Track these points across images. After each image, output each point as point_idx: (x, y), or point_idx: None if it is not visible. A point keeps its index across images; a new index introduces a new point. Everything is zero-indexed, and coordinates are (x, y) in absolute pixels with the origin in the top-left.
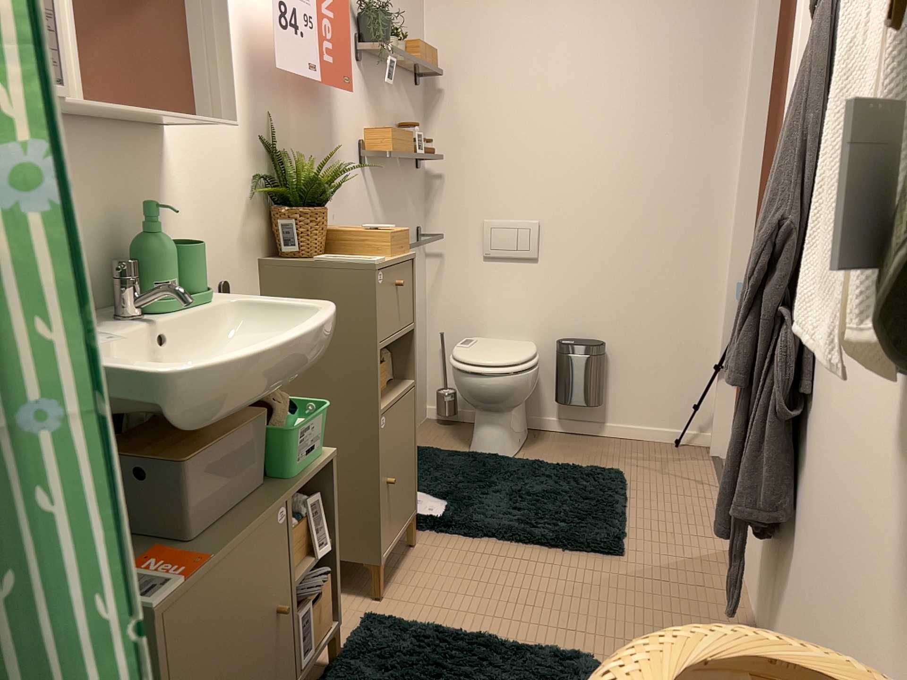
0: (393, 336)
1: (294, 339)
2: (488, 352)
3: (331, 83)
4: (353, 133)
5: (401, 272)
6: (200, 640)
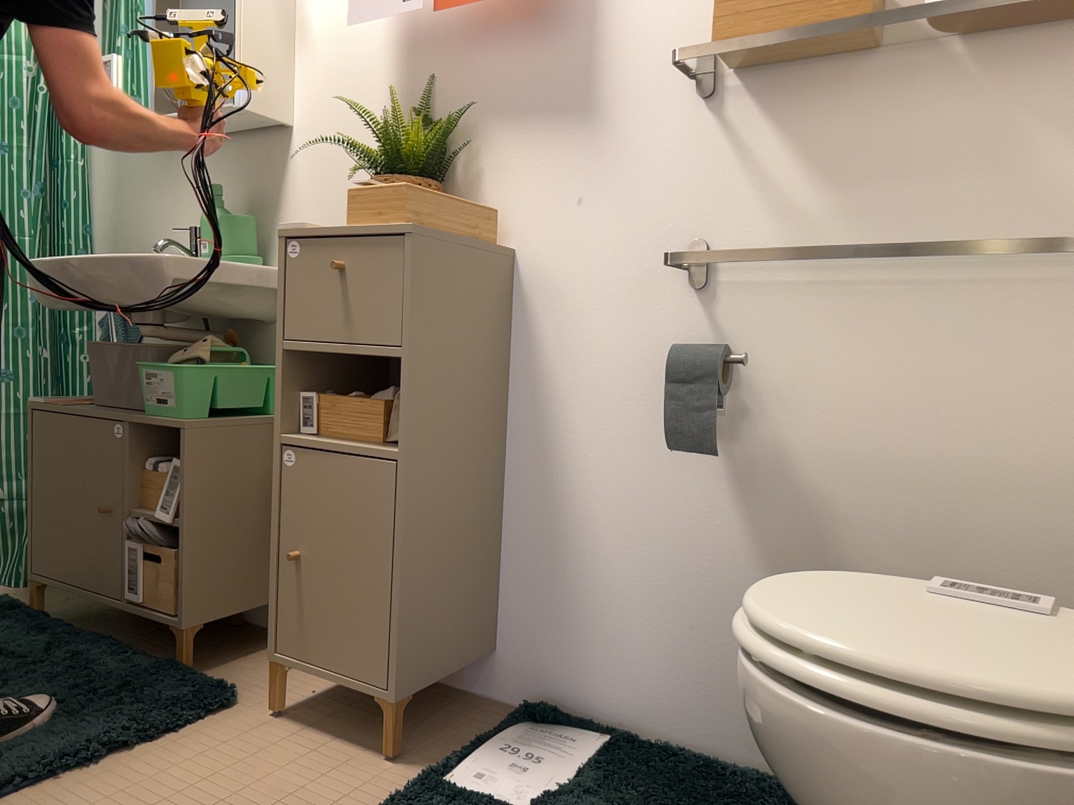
0: (327, 342)
1: (71, 263)
2: (874, 601)
3: (459, 3)
4: (666, 46)
5: (361, 253)
6: (59, 450)
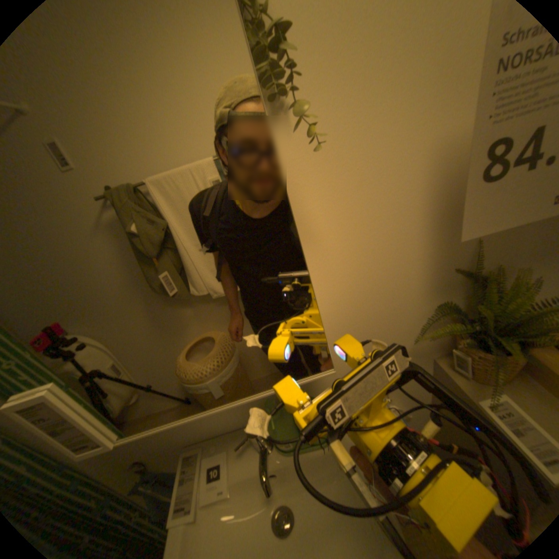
0: None
1: None
2: None
3: None
4: None
5: None
6: None
